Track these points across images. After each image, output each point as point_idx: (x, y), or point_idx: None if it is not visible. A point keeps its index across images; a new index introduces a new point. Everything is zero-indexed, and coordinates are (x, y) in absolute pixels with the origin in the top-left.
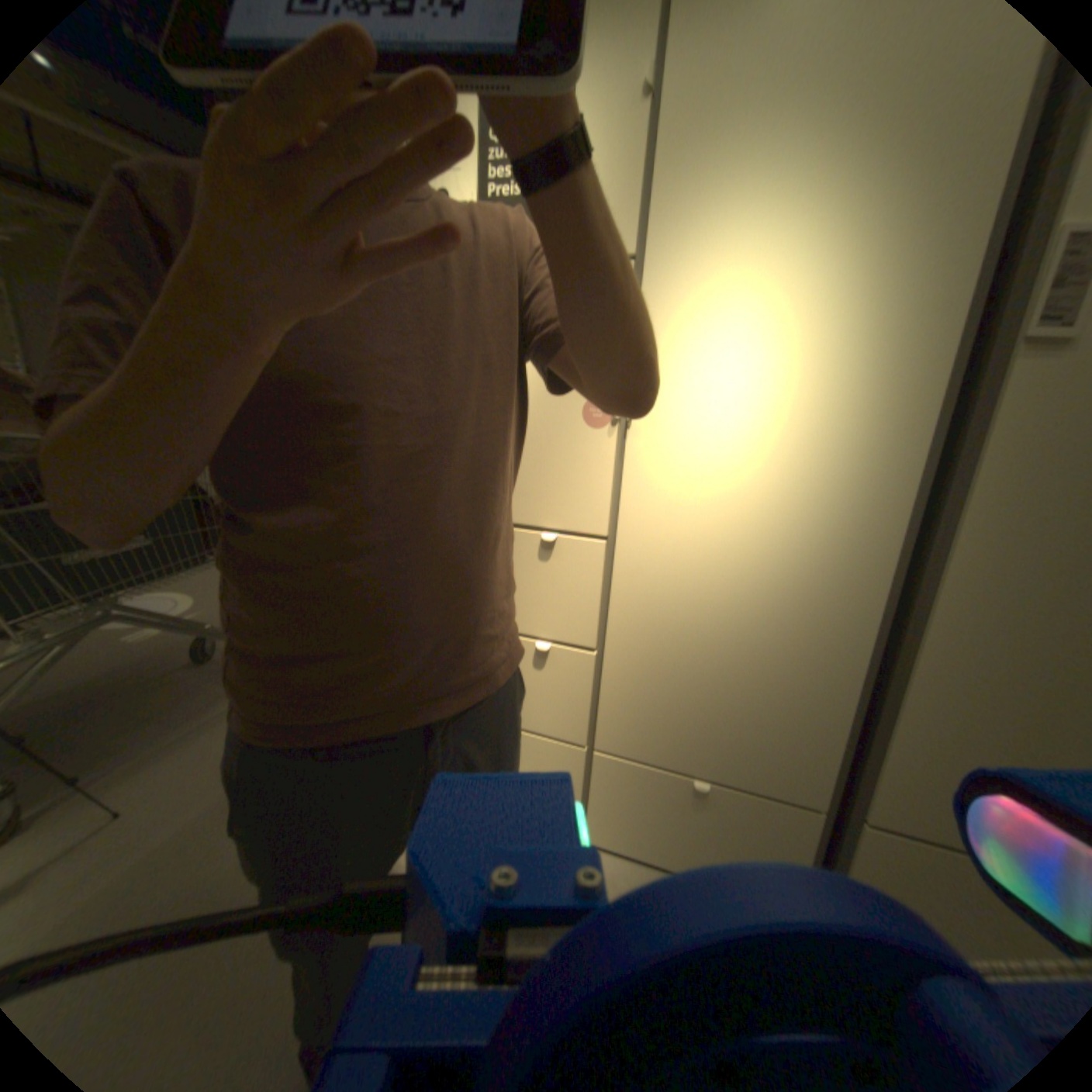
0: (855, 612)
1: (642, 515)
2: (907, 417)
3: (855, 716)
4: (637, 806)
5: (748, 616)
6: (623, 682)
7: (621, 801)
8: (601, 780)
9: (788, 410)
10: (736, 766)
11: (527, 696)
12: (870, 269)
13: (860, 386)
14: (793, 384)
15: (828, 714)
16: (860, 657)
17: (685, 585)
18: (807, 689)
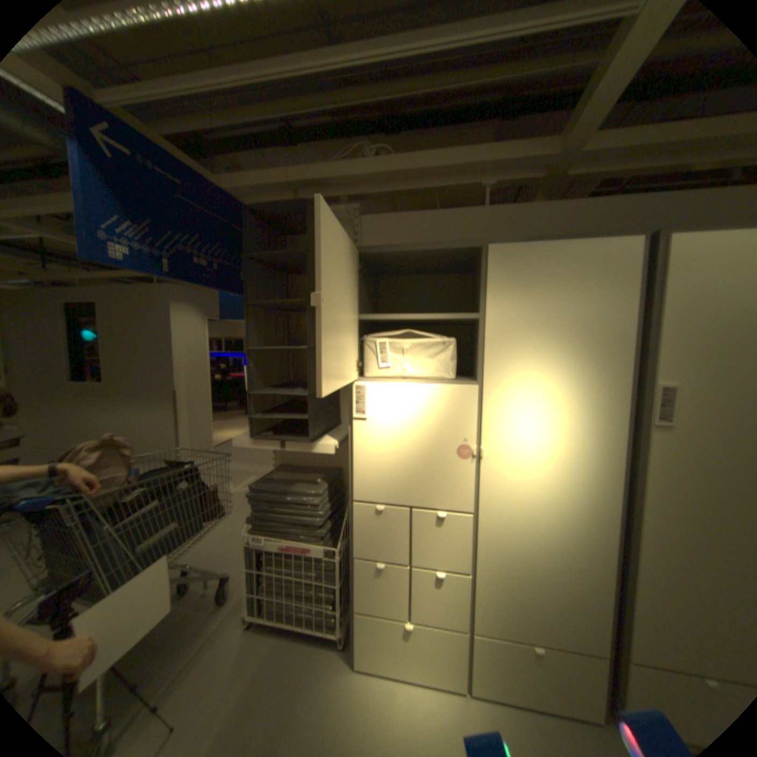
0: (605, 548)
1: (491, 502)
2: (613, 456)
3: (613, 602)
4: (502, 668)
5: (552, 552)
6: (488, 593)
7: (492, 666)
8: (479, 654)
9: (558, 453)
10: (556, 637)
11: (431, 605)
12: (586, 395)
13: (590, 443)
14: (559, 441)
15: (600, 602)
16: (611, 571)
17: (517, 537)
18: (587, 589)
